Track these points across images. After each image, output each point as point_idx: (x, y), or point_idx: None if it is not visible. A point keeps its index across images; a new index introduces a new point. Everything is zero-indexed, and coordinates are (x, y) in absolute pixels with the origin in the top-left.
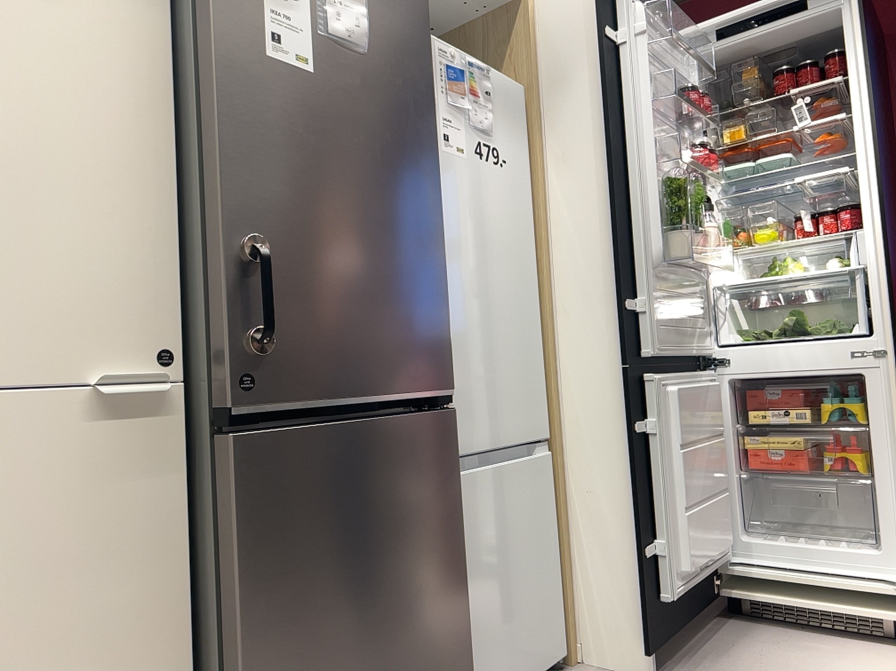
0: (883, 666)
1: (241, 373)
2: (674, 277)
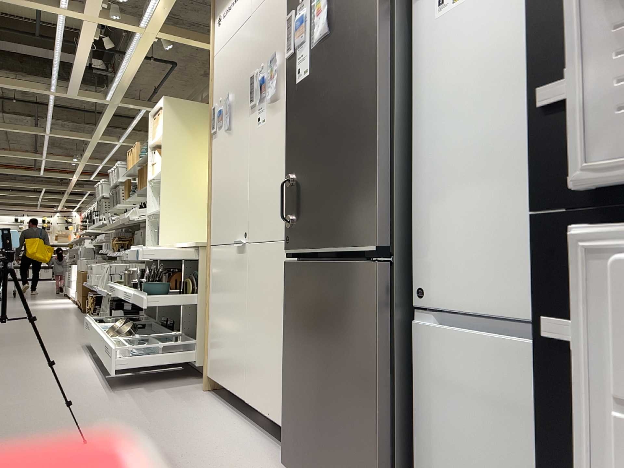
0: None
1: (287, 236)
2: None
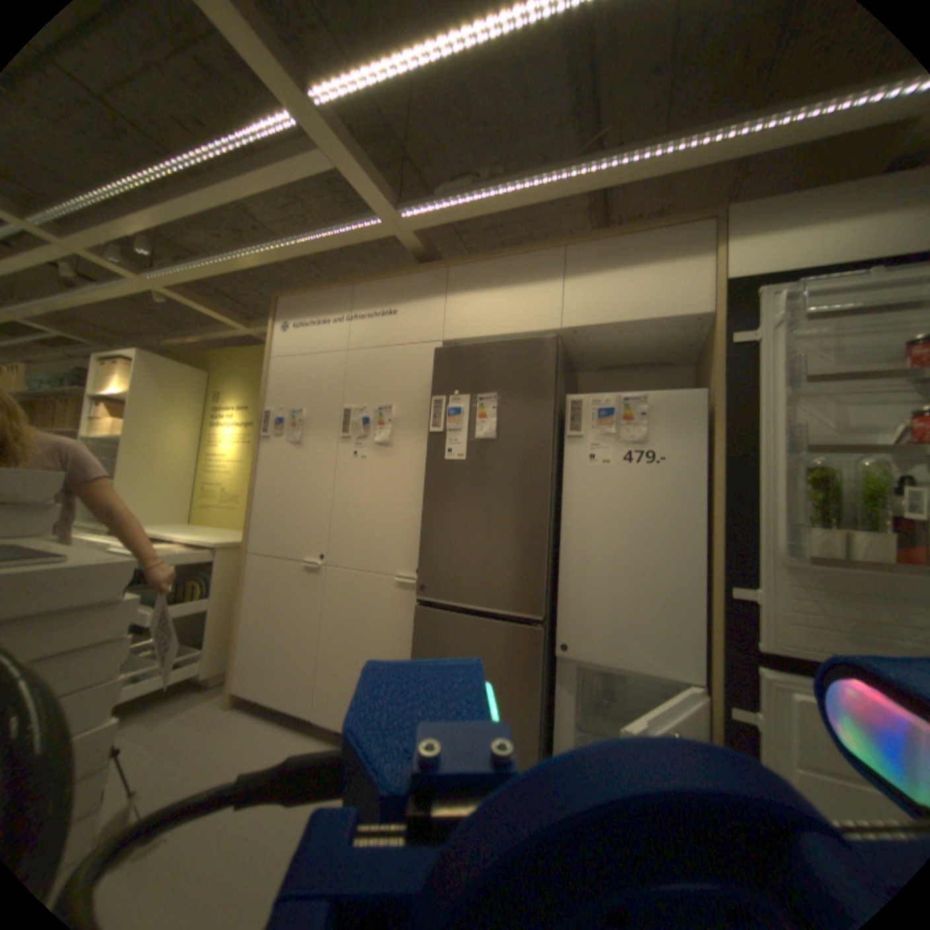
0: None
1: (422, 584)
2: (849, 575)
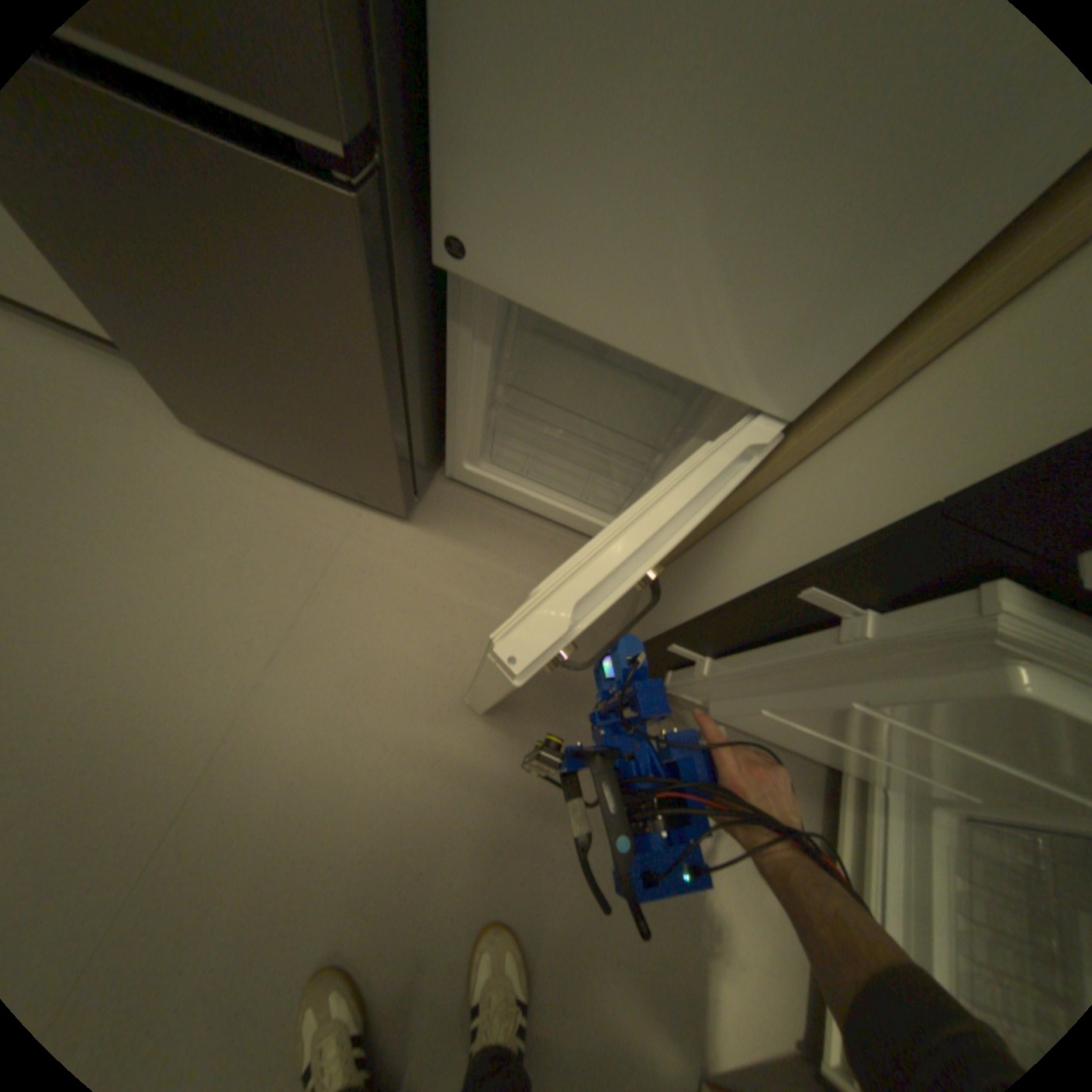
0: (734, 967)
1: None
2: None
